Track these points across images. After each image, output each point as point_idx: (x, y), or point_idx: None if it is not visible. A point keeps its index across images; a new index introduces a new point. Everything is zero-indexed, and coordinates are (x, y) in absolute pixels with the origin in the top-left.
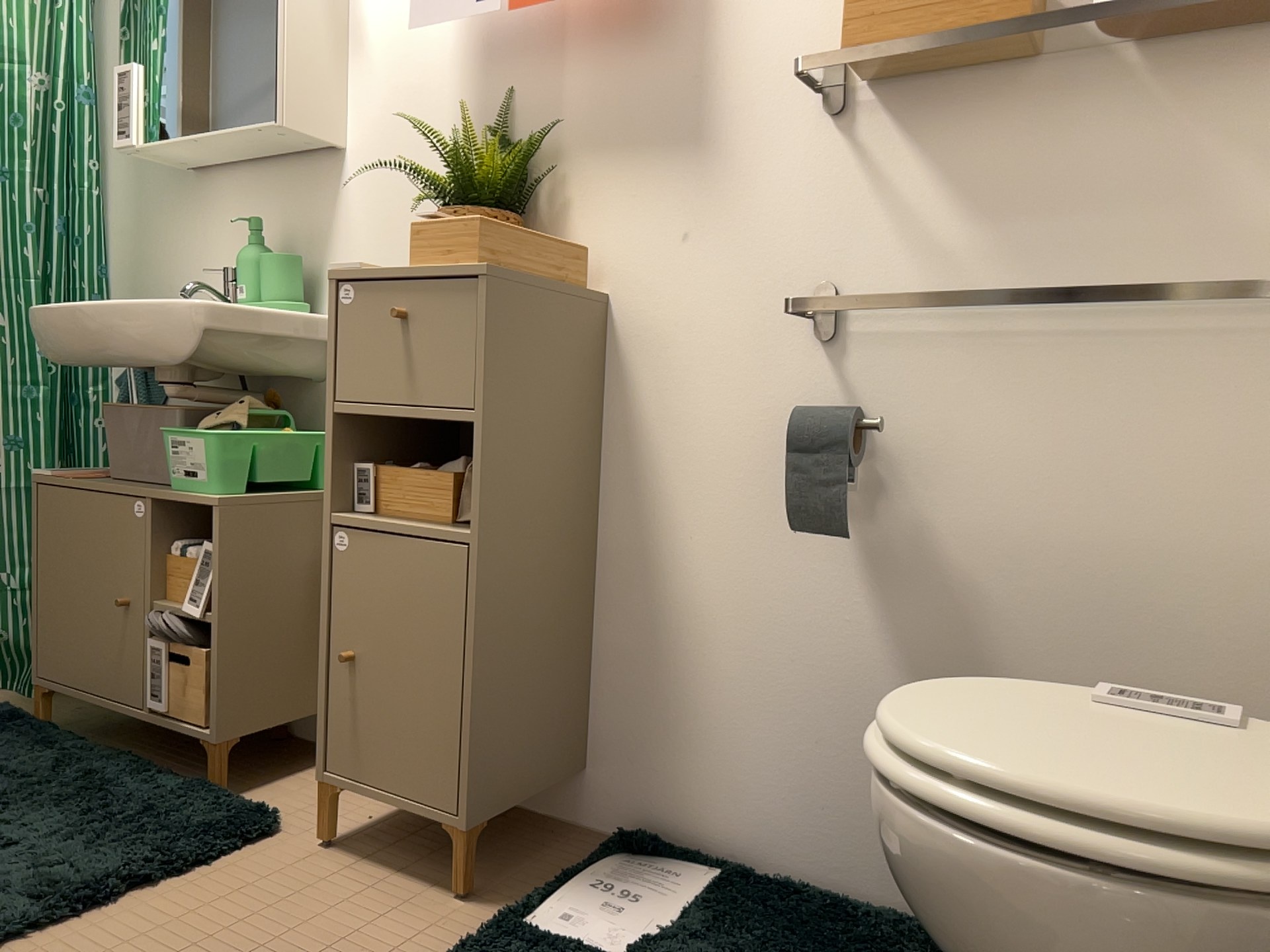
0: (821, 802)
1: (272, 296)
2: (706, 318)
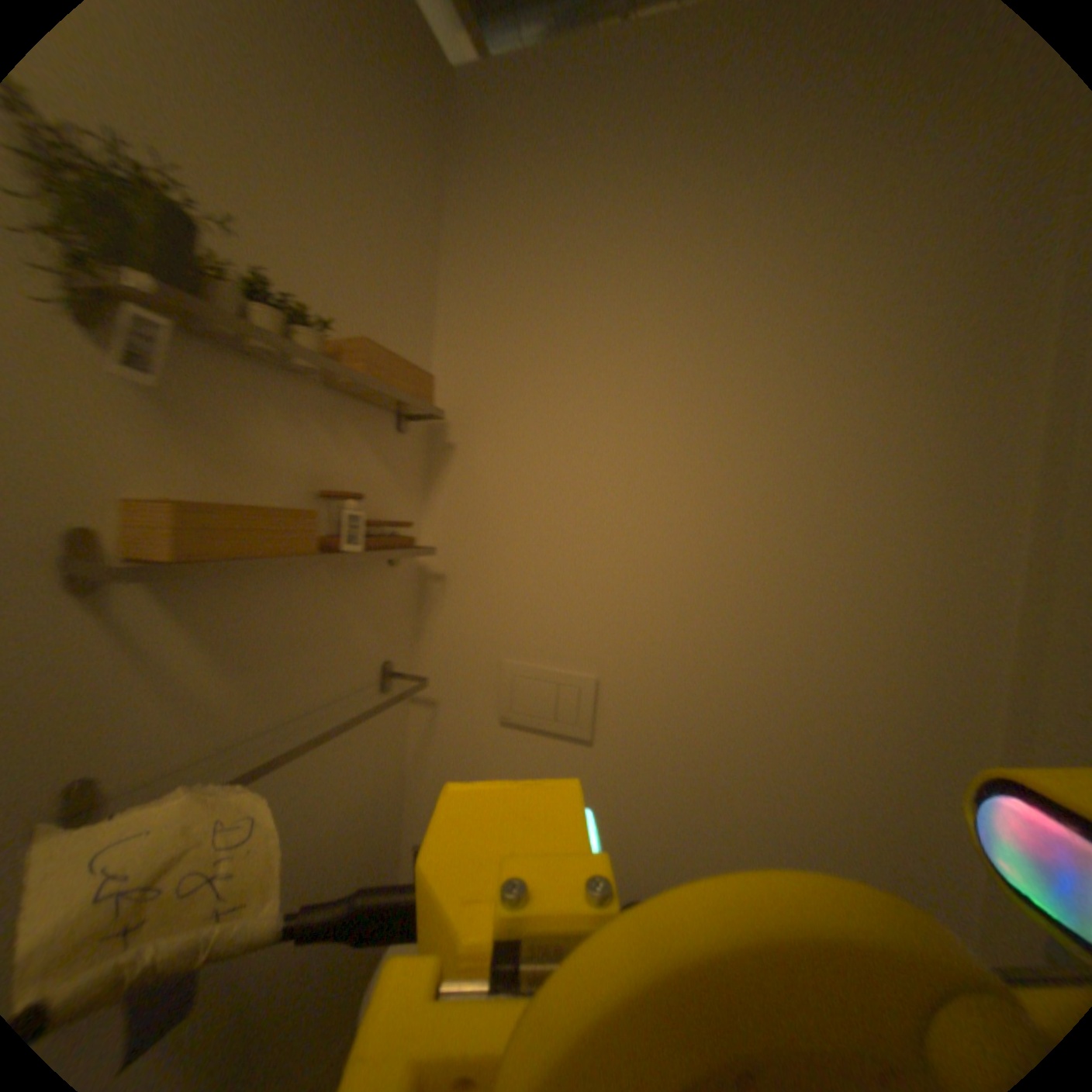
0: None
1: None
2: None
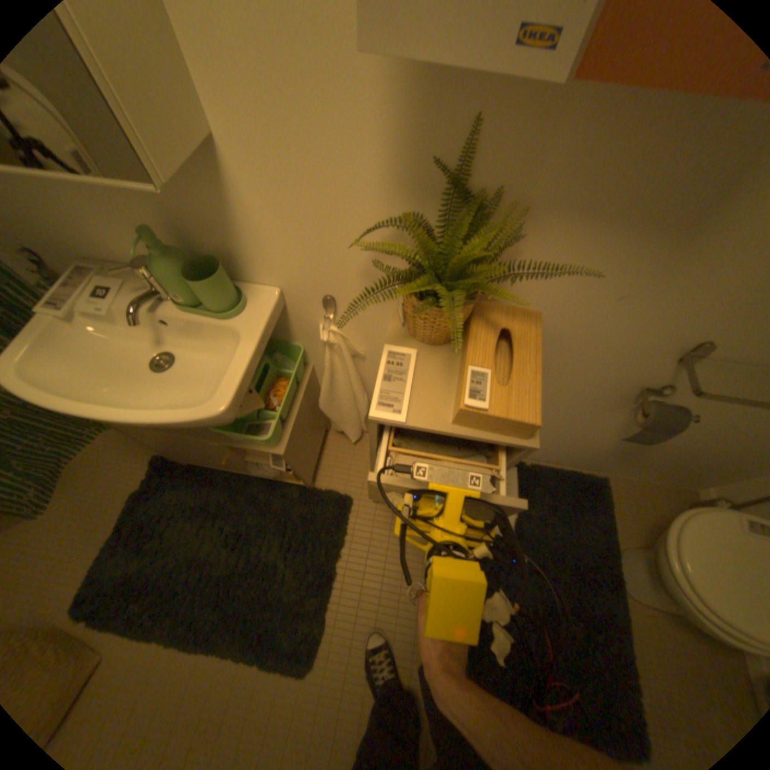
0: (558, 455)
1: (207, 305)
2: (607, 340)
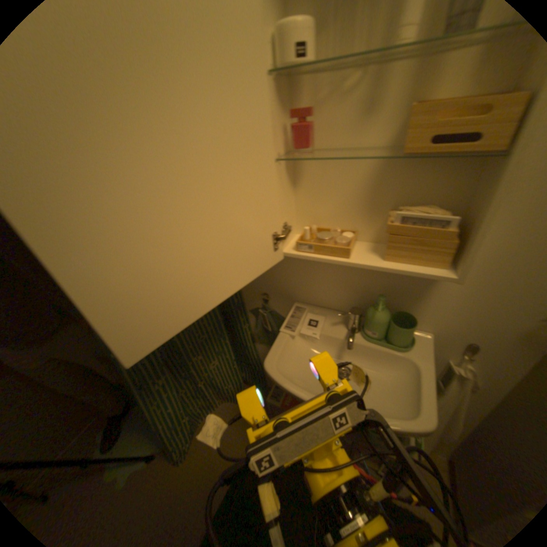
0: None
1: (398, 343)
2: None
